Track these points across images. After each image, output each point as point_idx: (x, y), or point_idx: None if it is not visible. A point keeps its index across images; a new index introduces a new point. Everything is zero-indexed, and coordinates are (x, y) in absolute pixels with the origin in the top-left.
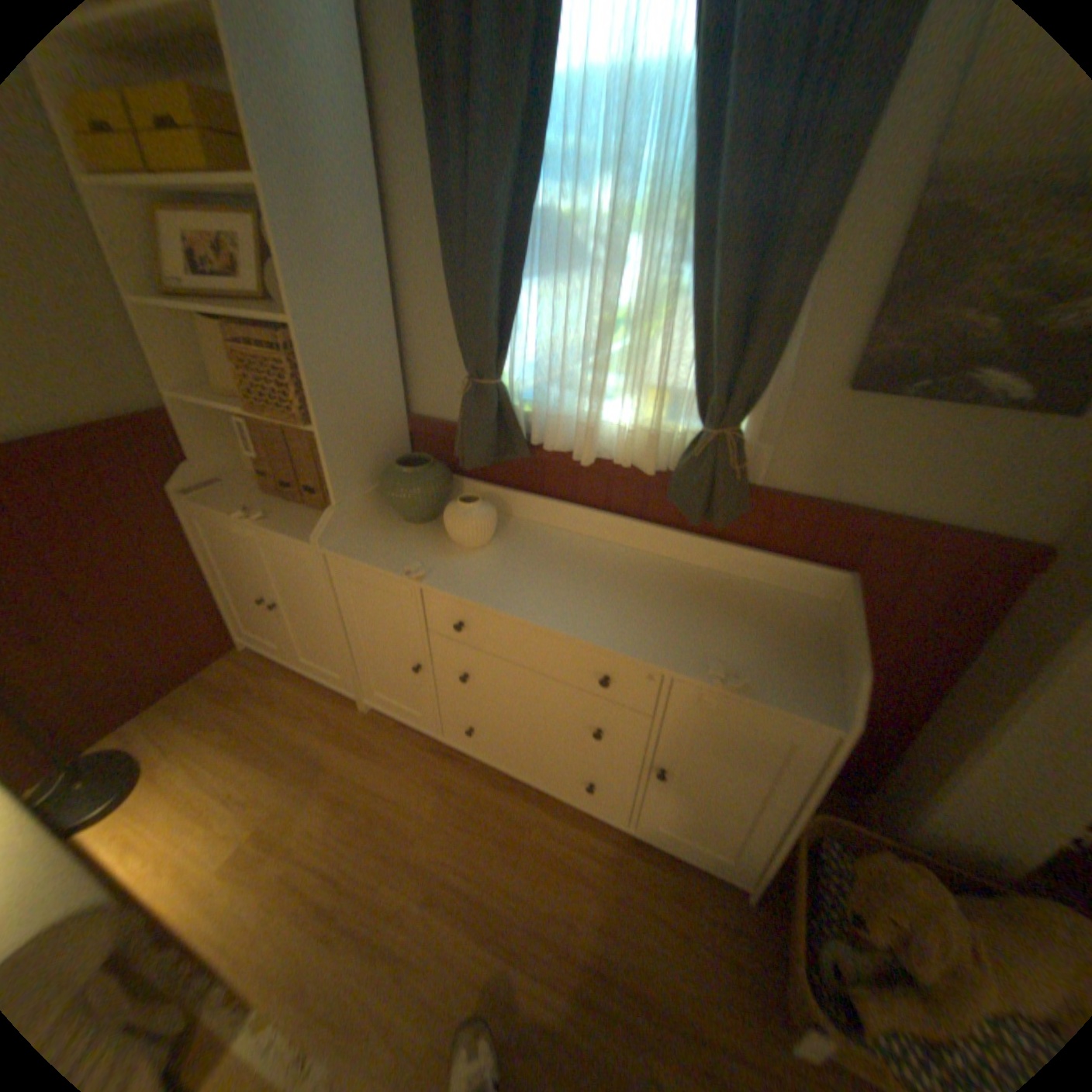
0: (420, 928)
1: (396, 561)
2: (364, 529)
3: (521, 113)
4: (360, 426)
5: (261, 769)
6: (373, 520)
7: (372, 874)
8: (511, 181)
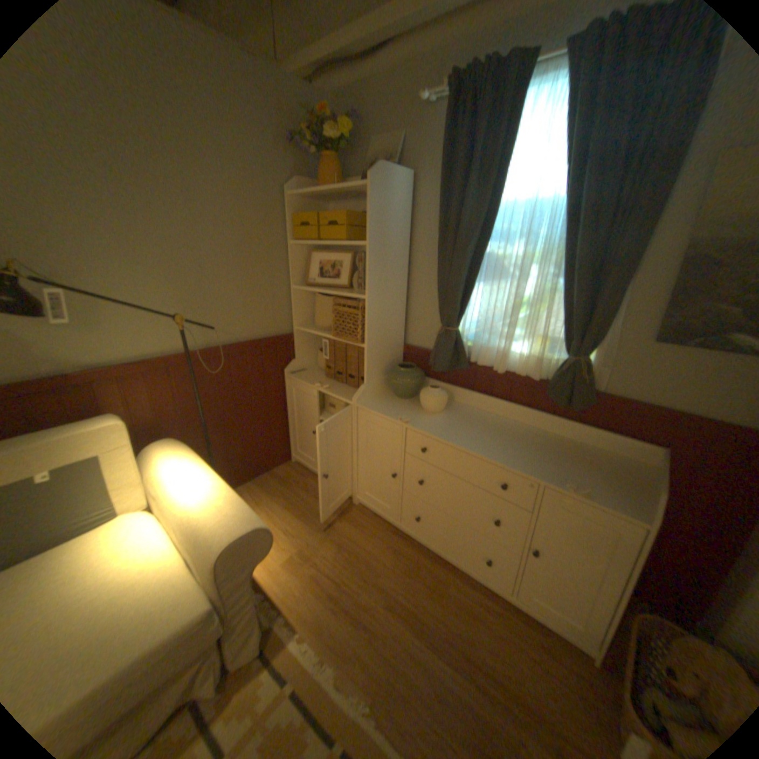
0: (383, 620)
1: (393, 413)
2: (376, 398)
3: (483, 218)
4: (383, 347)
5: (302, 521)
6: (380, 394)
7: (358, 586)
8: (475, 243)
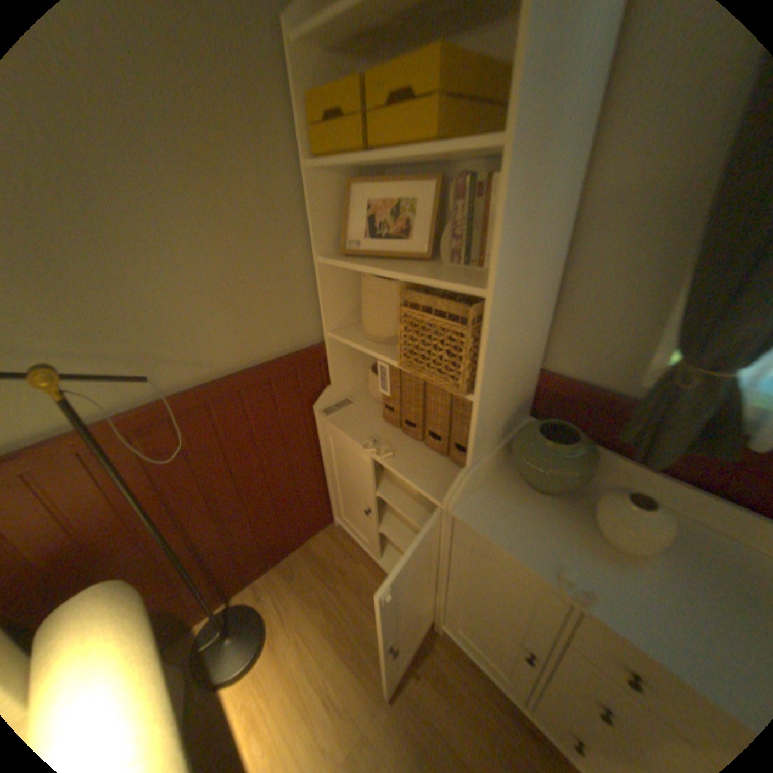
0: None
1: (545, 557)
2: (491, 490)
3: None
4: (510, 390)
5: (354, 673)
6: (497, 478)
7: None
8: None
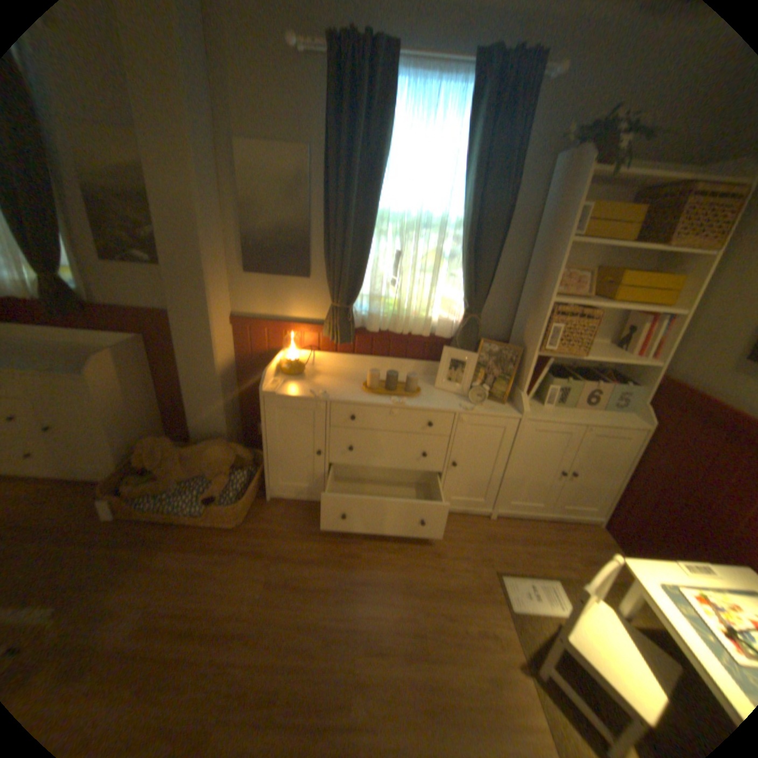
0: None
1: None
2: None
3: None
4: None
5: None
6: None
7: None
8: None
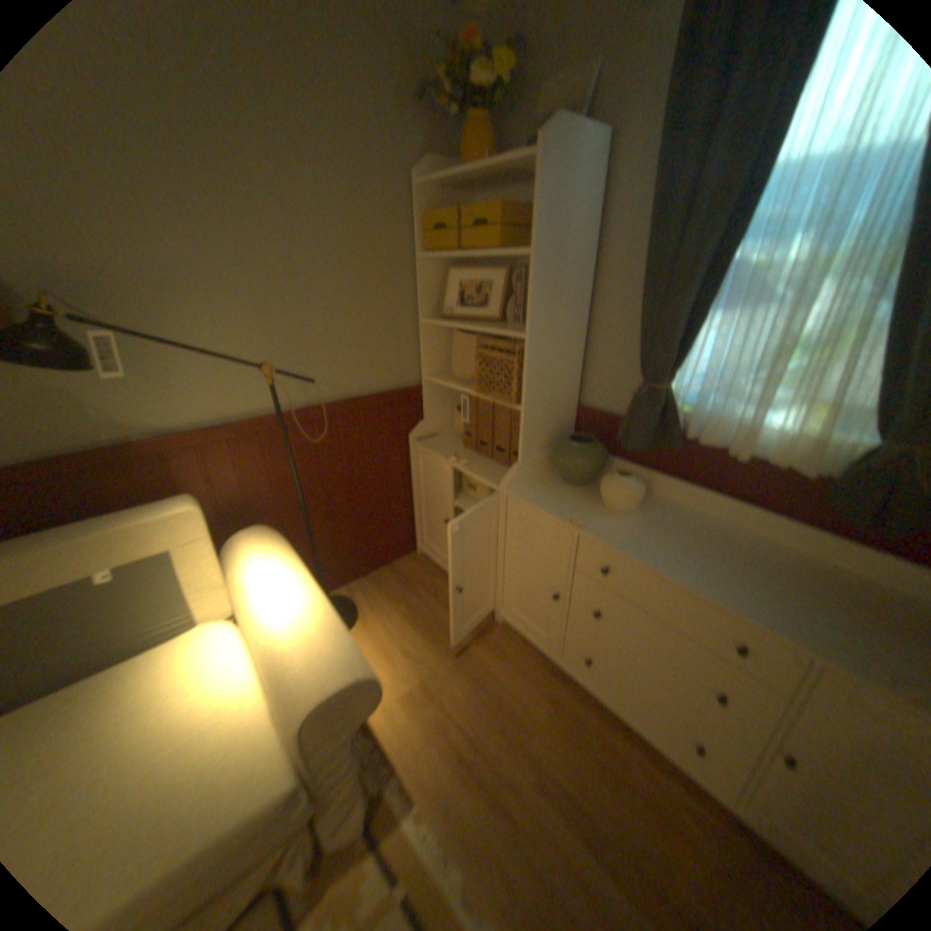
0: (534, 810)
1: (560, 511)
2: (534, 484)
3: (738, 196)
4: (548, 410)
5: (427, 641)
6: (540, 478)
7: (499, 750)
8: (718, 243)
